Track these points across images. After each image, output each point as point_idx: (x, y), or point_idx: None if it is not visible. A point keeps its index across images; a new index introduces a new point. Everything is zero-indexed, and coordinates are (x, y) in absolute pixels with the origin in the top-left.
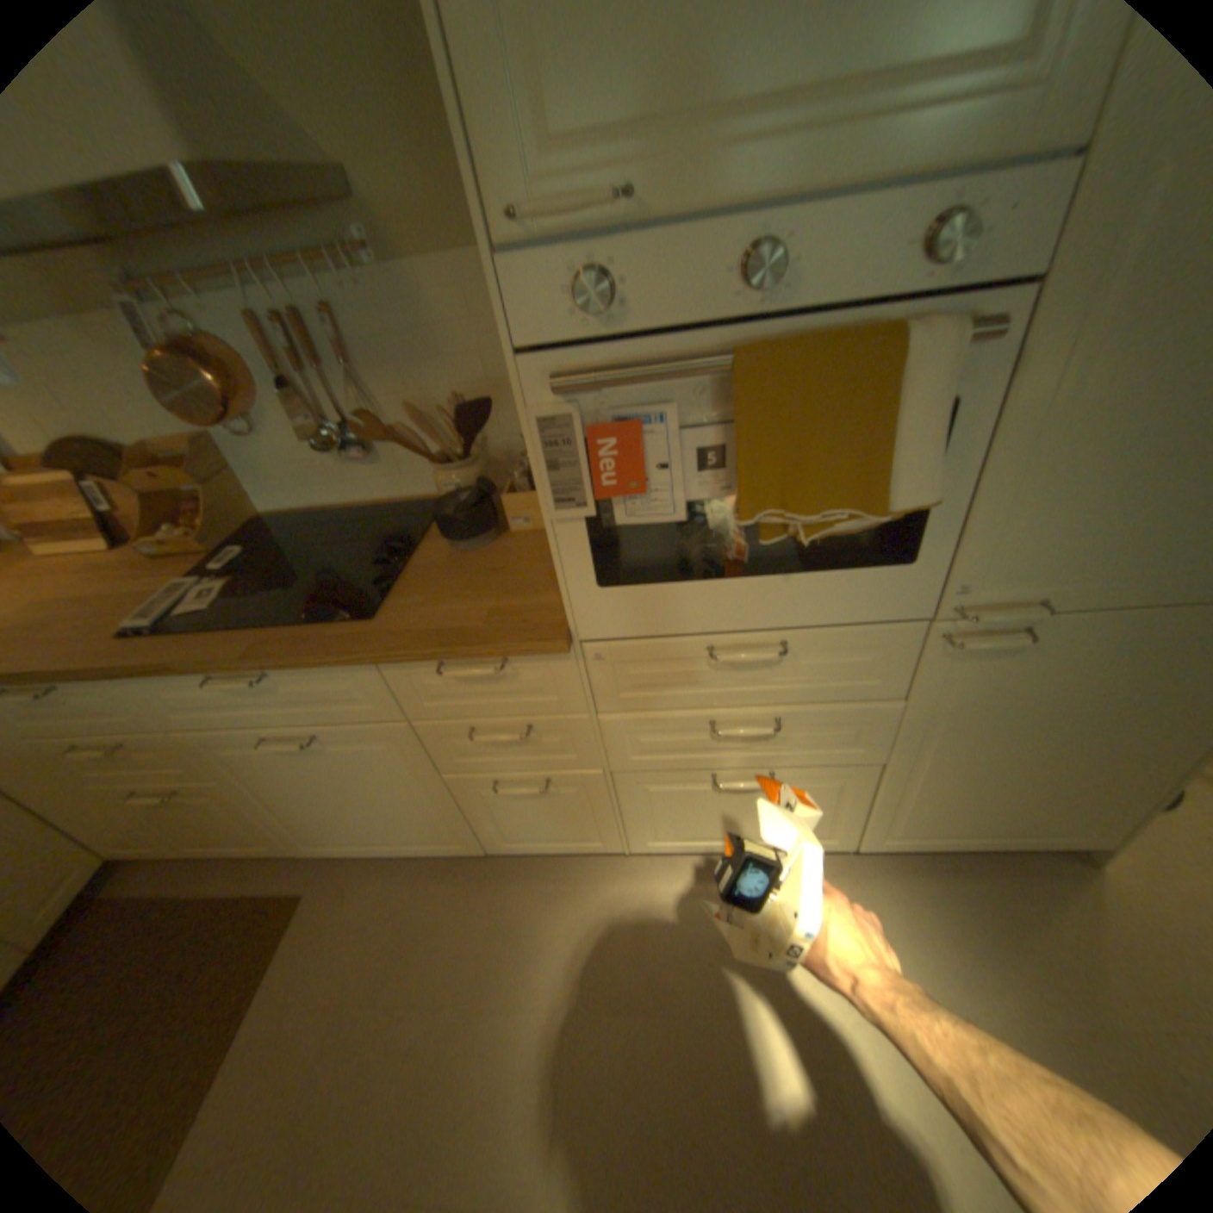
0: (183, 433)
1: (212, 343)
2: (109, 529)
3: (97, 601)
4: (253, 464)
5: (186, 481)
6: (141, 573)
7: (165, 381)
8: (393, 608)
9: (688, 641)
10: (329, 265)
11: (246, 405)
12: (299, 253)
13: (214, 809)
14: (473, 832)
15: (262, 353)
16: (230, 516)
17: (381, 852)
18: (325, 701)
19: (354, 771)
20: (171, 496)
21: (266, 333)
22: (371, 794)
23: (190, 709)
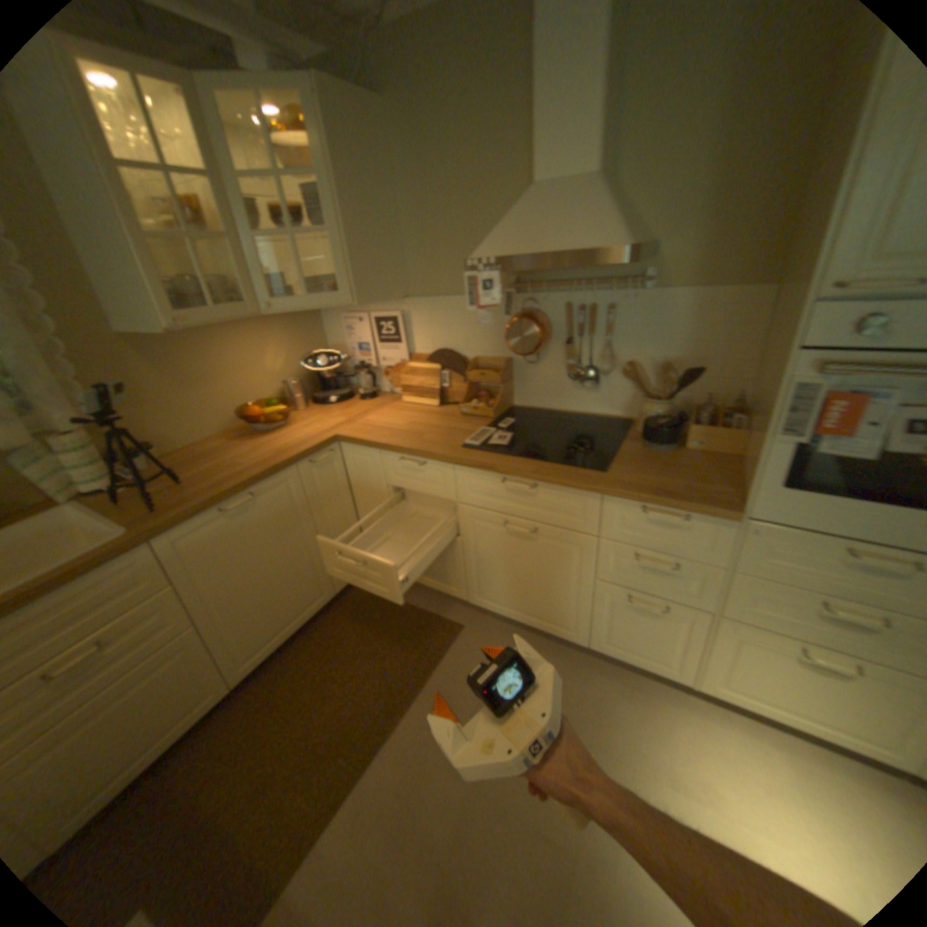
0: (501, 358)
1: (540, 318)
2: (442, 398)
3: (446, 430)
4: (527, 381)
5: (497, 382)
6: (463, 422)
7: (517, 333)
8: (620, 471)
9: (835, 541)
10: (626, 288)
11: (542, 350)
12: (615, 281)
13: (449, 556)
14: (592, 629)
15: (568, 326)
16: (507, 404)
17: (523, 620)
18: (559, 511)
19: (545, 559)
20: (478, 388)
21: (575, 317)
22: (545, 578)
23: (483, 494)
